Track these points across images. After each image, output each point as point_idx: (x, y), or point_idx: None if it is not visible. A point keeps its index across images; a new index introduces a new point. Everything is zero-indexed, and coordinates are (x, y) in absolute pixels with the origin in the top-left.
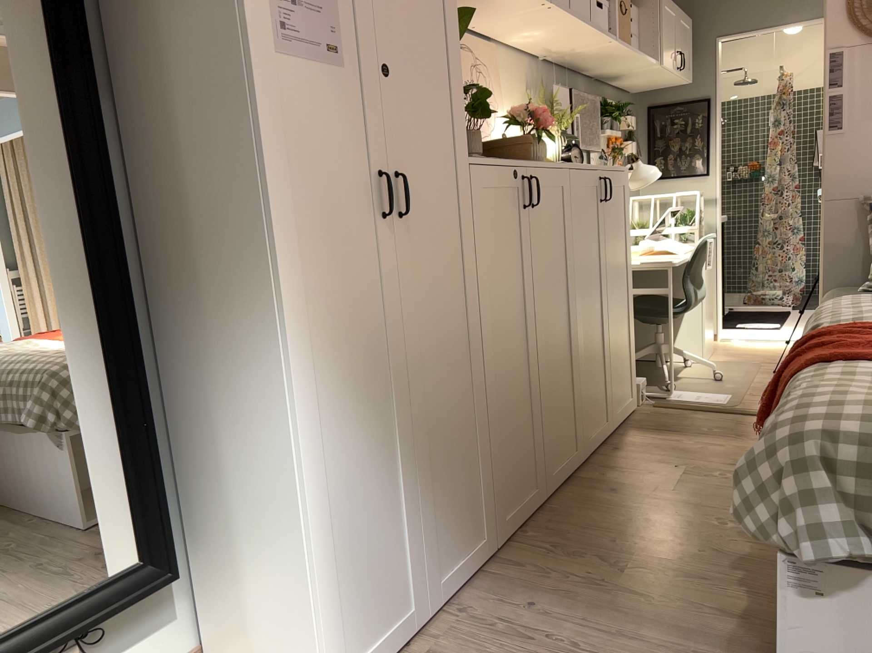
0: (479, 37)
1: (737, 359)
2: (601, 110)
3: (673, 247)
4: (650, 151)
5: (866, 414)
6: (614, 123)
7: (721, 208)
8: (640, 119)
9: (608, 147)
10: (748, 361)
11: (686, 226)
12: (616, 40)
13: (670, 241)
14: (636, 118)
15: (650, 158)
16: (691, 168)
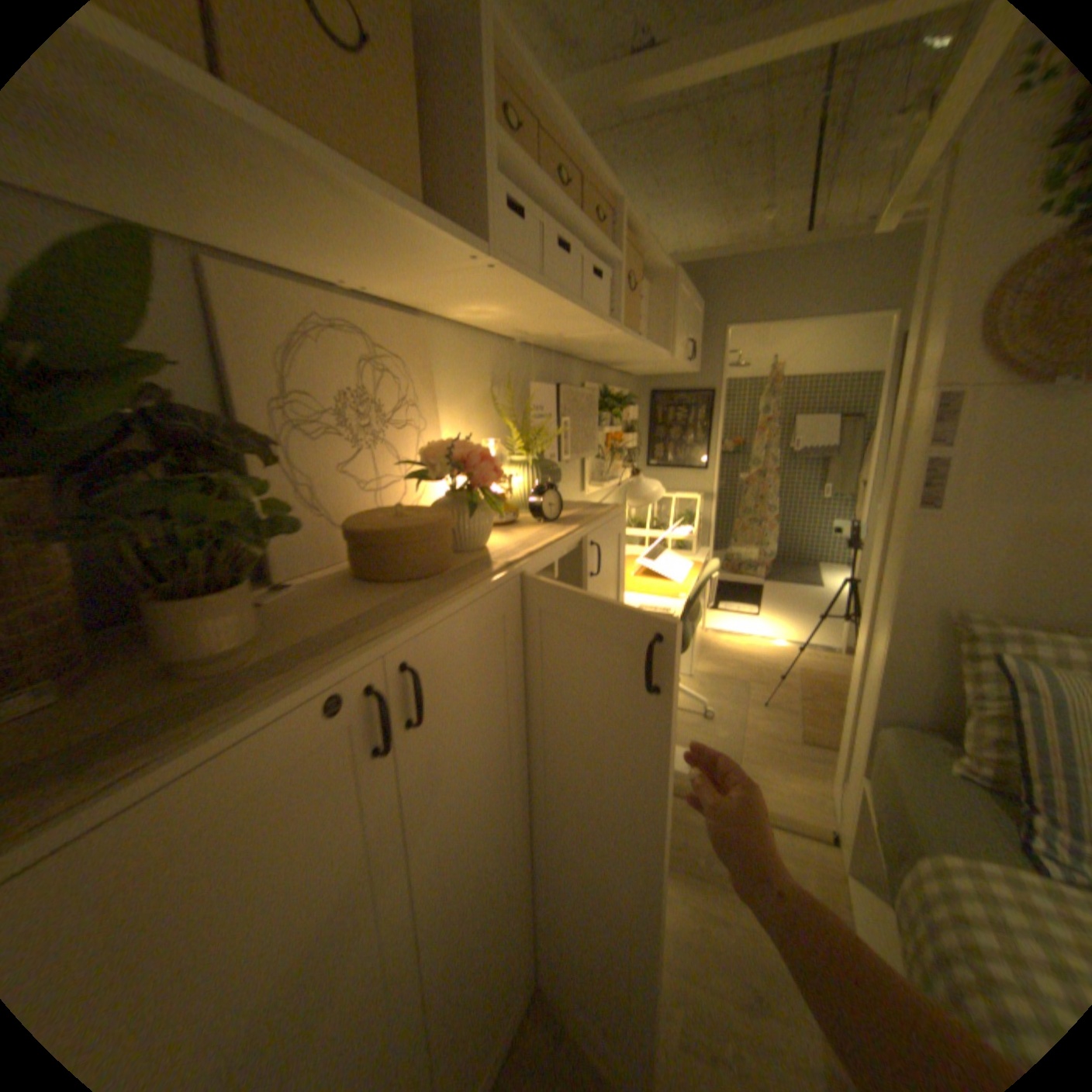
0: (391, 302)
1: (723, 672)
2: (600, 399)
3: (670, 569)
4: (650, 436)
5: None
6: (616, 411)
7: (716, 502)
8: (643, 400)
9: (606, 444)
10: (735, 676)
11: (684, 531)
12: (621, 326)
13: (667, 556)
14: (639, 400)
15: (650, 443)
16: (691, 459)
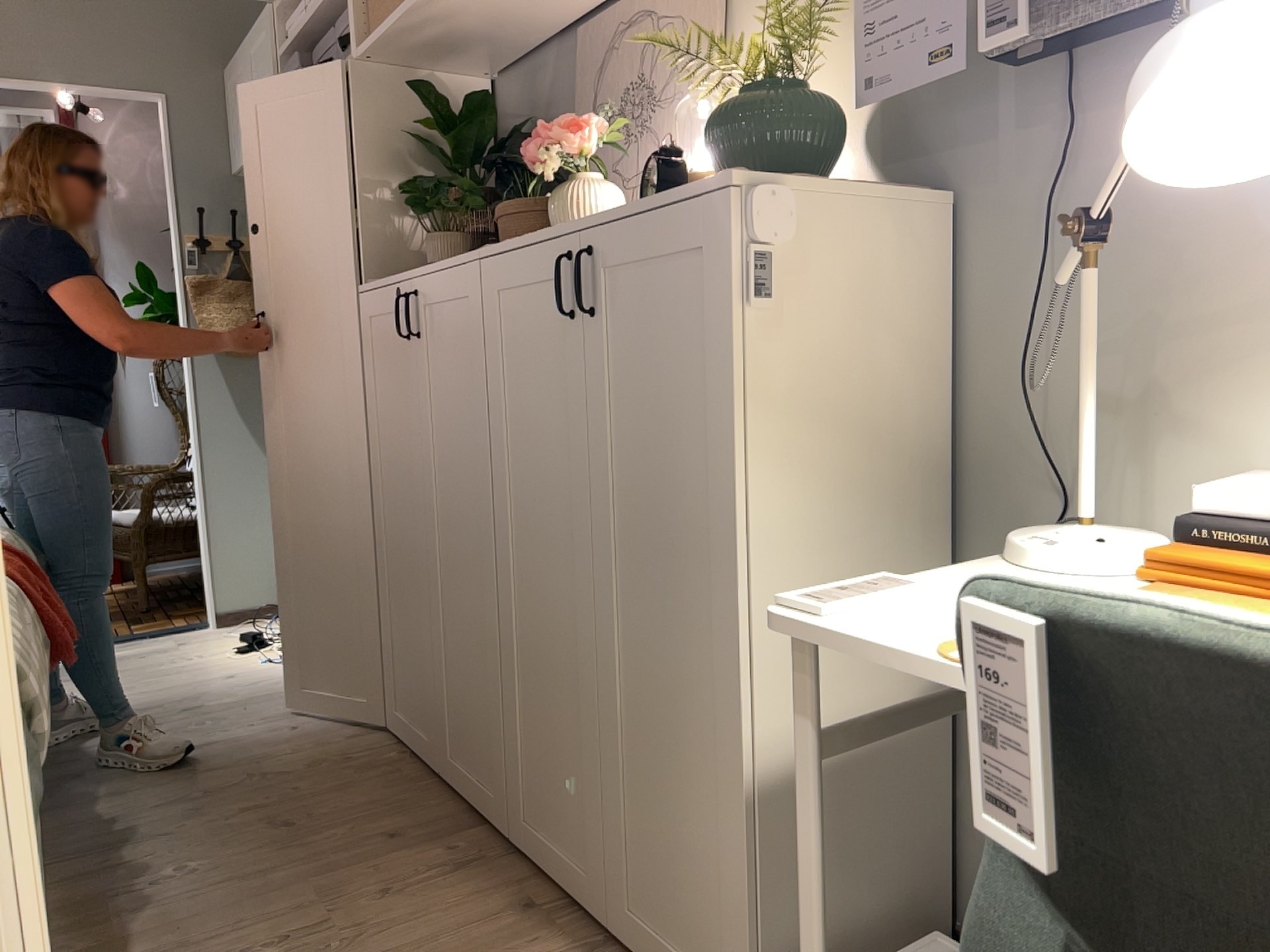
0: None
1: None
2: None
3: None
4: None
5: None
6: None
7: None
8: None
9: None
10: None
11: None
12: None
13: None
14: None
15: None
16: None
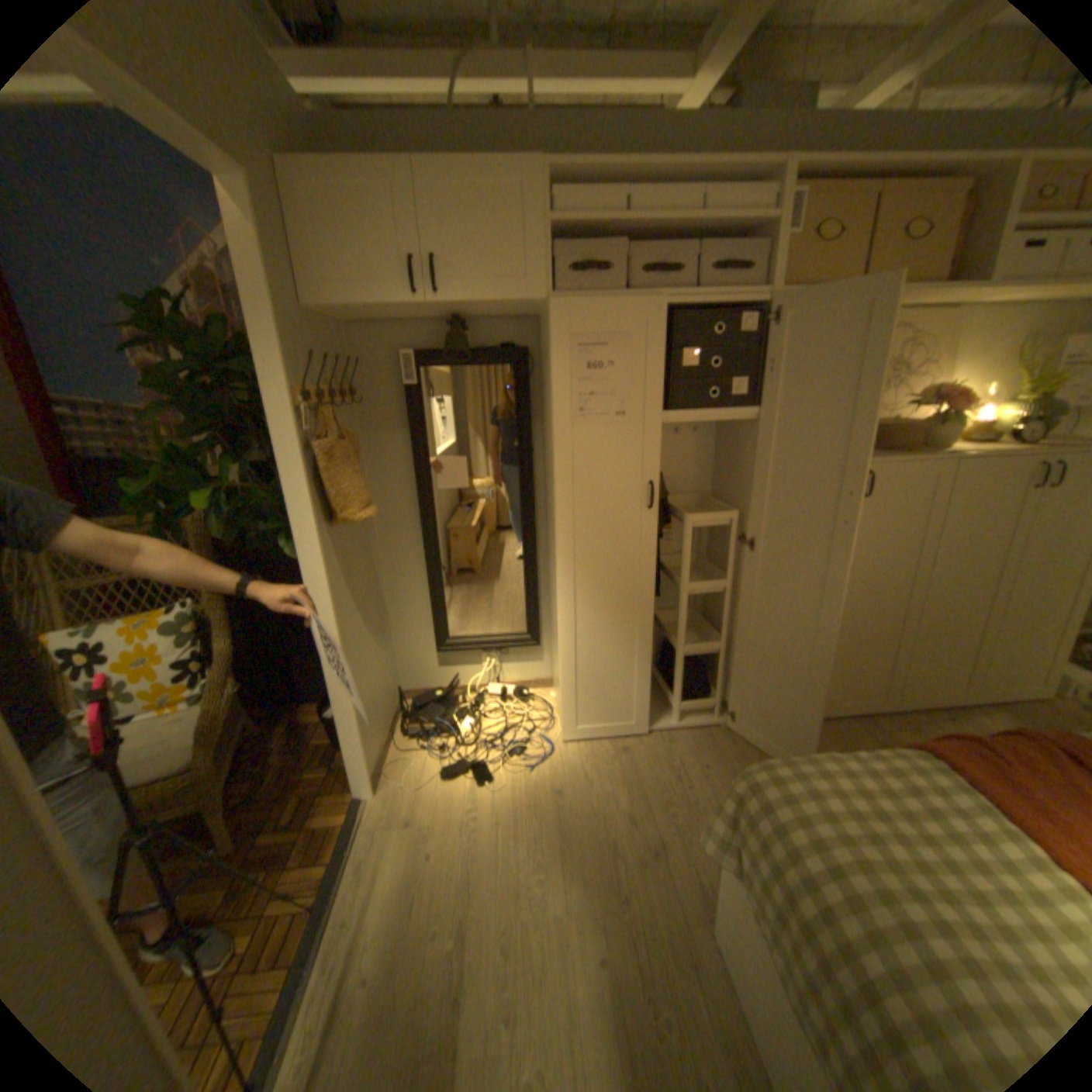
0: (937, 306)
1: None
2: None
3: None
4: None
5: (809, 793)
6: None
7: None
8: None
9: None
10: None
11: None
12: None
13: None
14: None
15: None
16: None
